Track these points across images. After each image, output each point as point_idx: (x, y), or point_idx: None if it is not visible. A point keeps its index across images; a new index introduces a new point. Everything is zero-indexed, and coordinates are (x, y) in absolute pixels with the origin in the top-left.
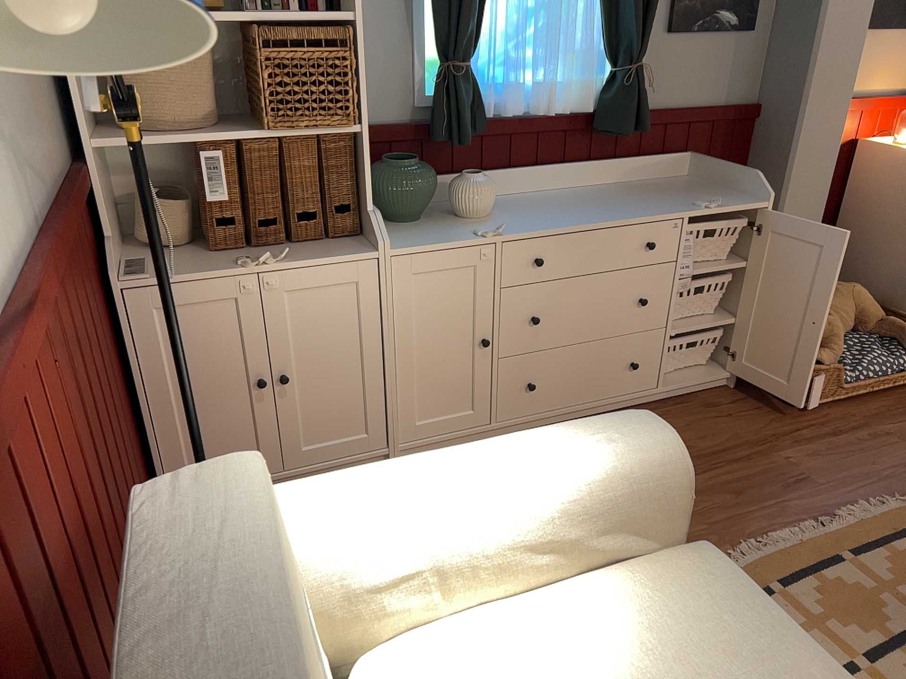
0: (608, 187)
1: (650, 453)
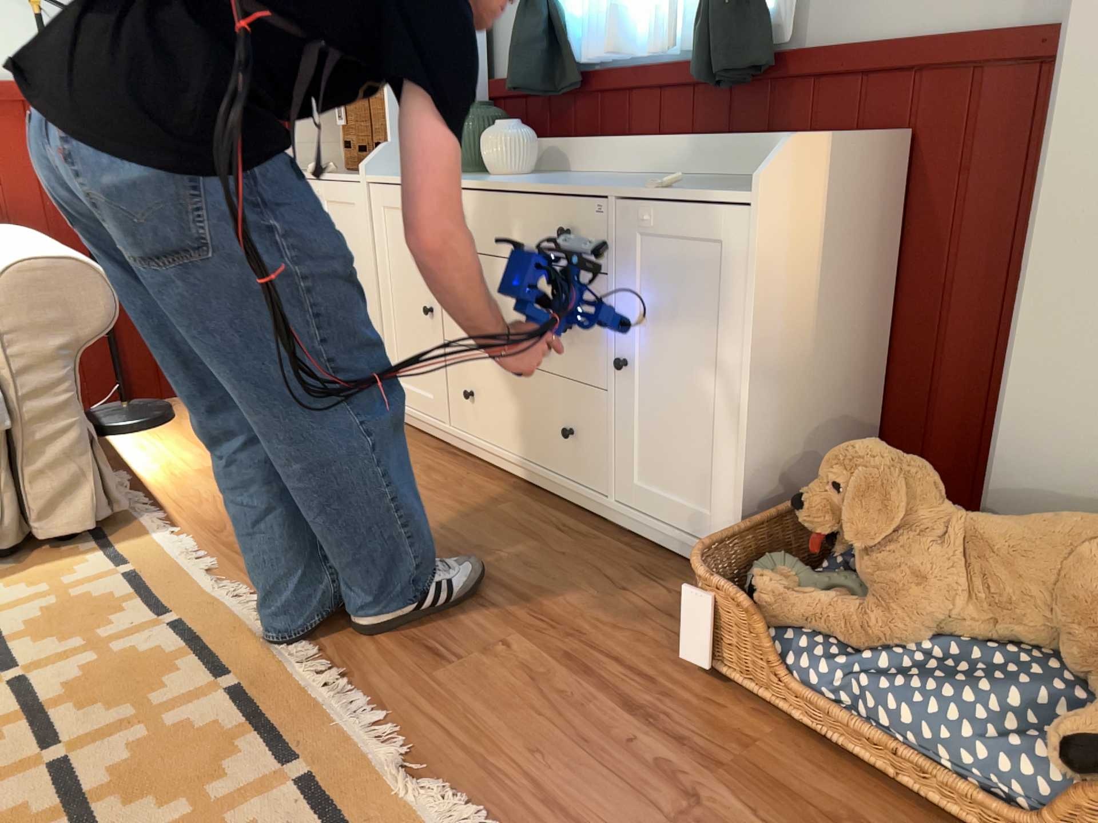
0: (714, 178)
1: (7, 262)
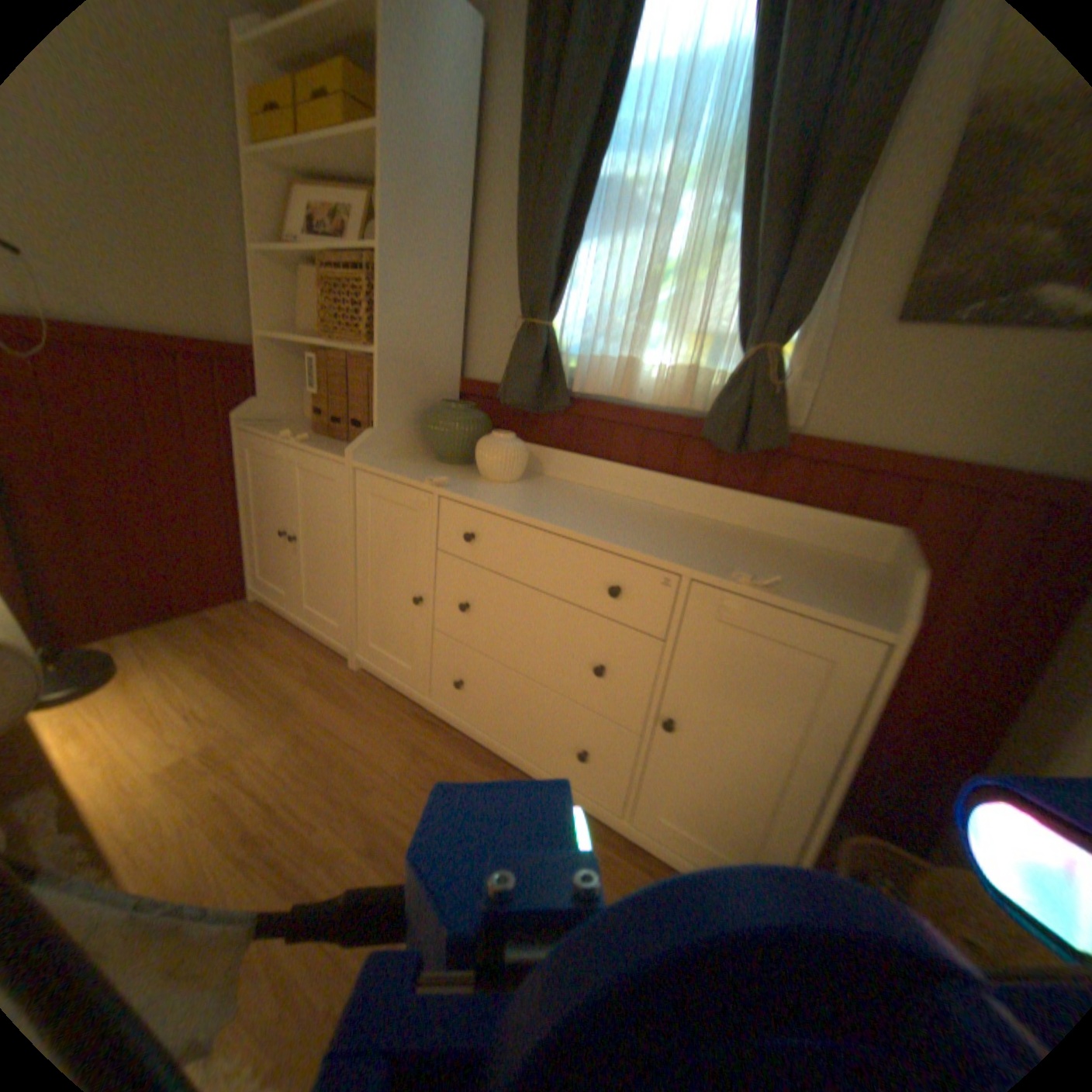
0: (713, 525)
1: None
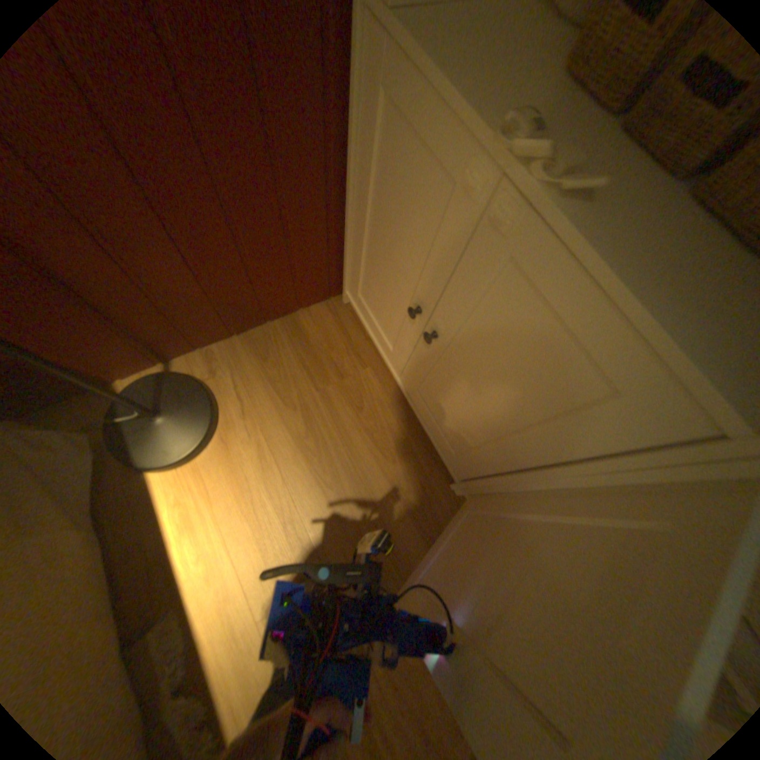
0: None
1: None
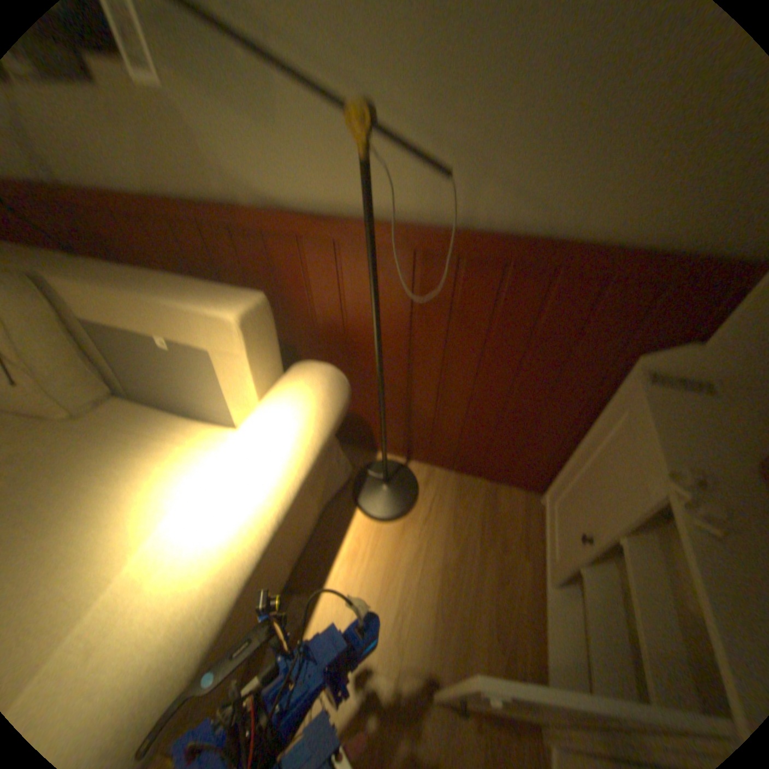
0: None
1: None
